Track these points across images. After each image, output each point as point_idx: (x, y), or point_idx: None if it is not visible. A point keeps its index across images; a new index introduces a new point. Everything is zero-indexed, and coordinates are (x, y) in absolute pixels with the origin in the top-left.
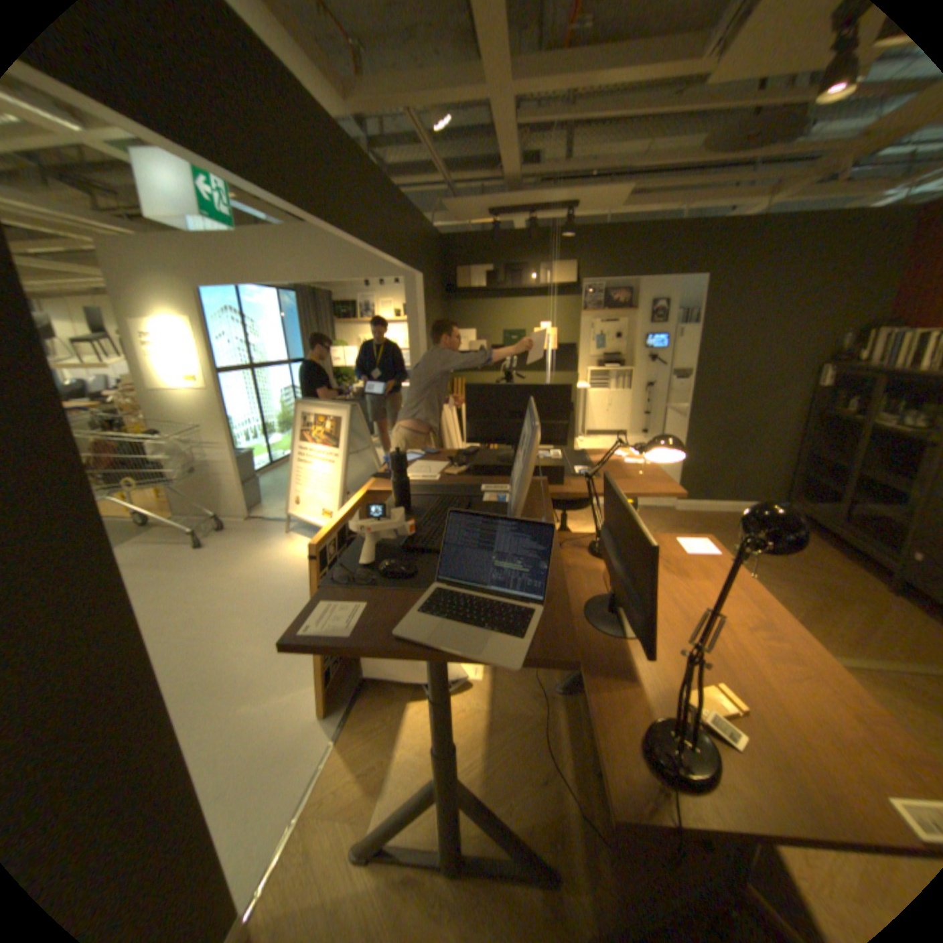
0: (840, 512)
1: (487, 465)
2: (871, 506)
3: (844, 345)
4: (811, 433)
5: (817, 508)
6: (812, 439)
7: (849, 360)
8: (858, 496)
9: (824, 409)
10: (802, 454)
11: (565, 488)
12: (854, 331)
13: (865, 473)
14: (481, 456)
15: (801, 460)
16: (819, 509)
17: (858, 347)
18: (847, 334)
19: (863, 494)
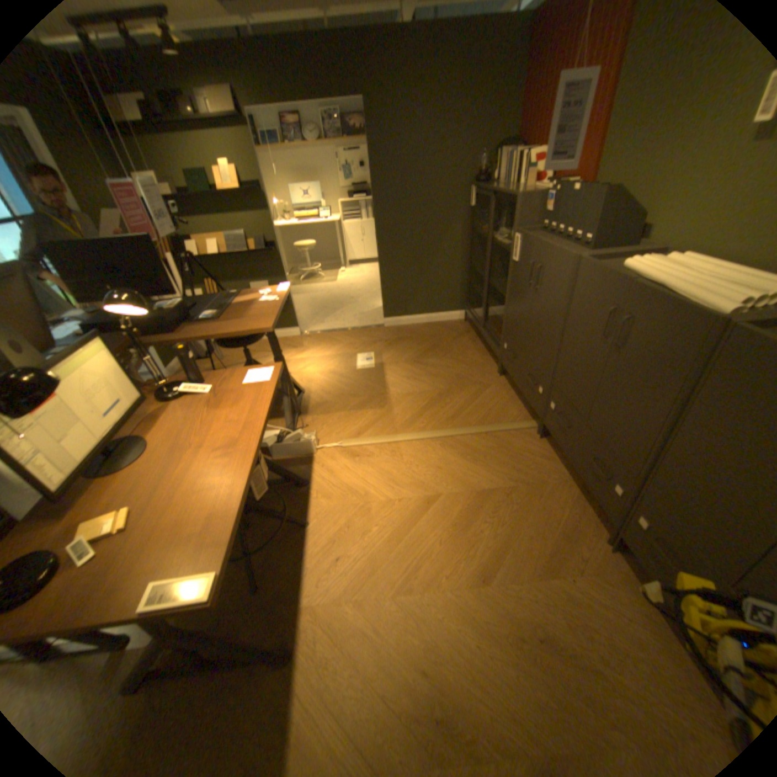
0: (482, 314)
1: (95, 323)
2: (494, 308)
3: (486, 165)
4: (470, 248)
5: (474, 312)
6: (470, 254)
7: (484, 179)
8: (491, 299)
9: (477, 226)
10: (467, 268)
11: (171, 335)
12: (491, 150)
13: (492, 280)
14: (102, 312)
15: (467, 272)
16: (475, 313)
17: (495, 166)
18: (486, 154)
19: (496, 297)
